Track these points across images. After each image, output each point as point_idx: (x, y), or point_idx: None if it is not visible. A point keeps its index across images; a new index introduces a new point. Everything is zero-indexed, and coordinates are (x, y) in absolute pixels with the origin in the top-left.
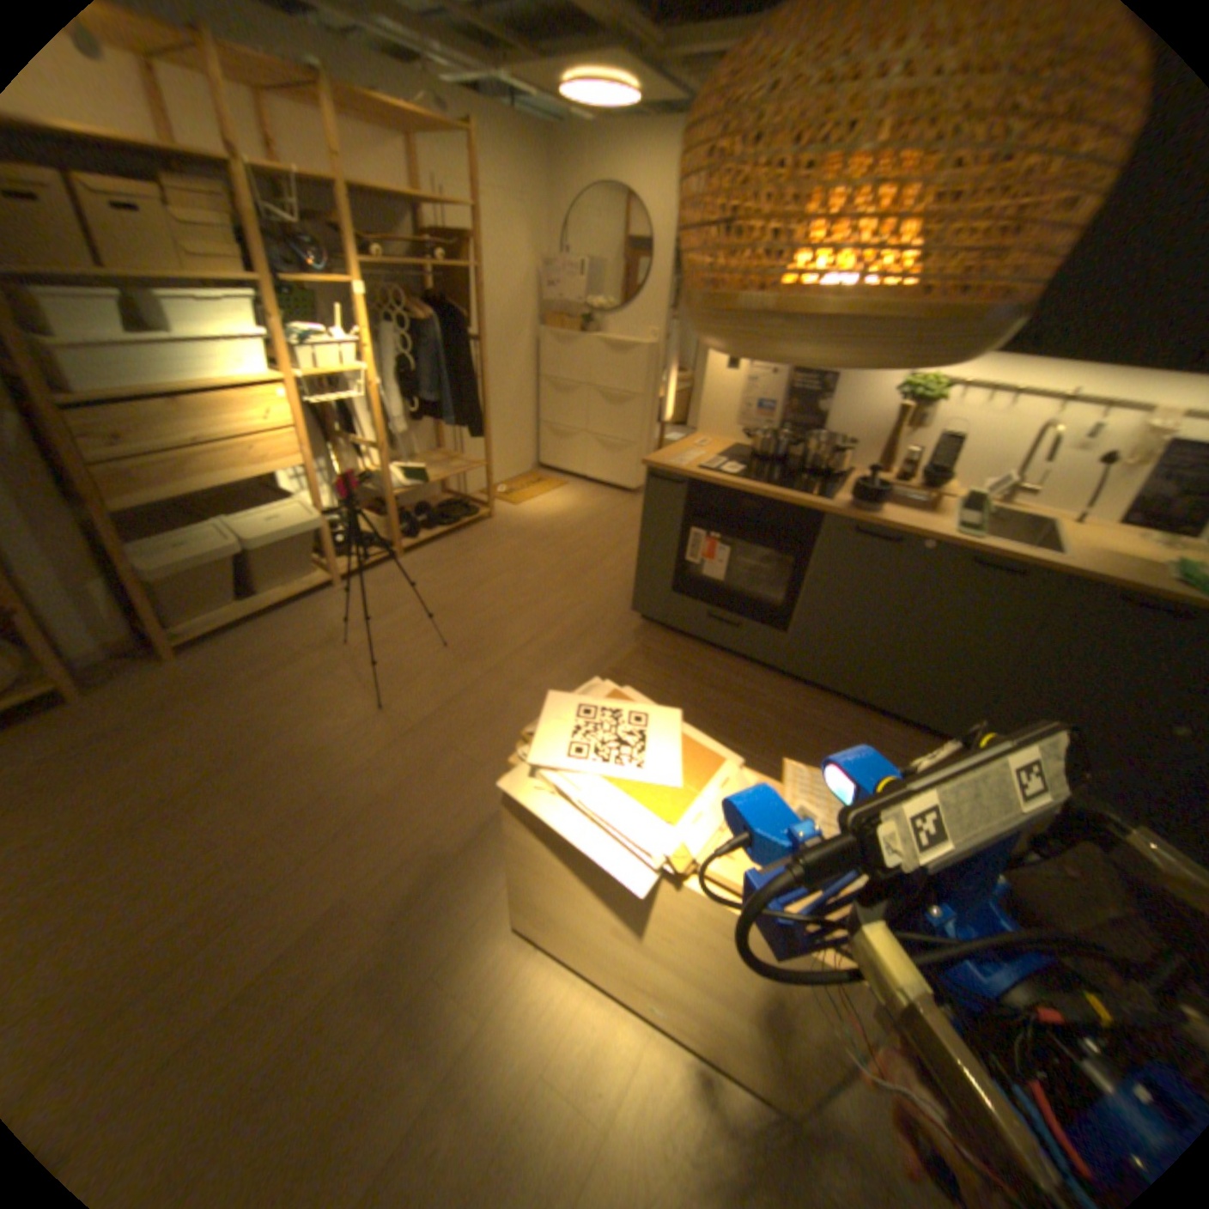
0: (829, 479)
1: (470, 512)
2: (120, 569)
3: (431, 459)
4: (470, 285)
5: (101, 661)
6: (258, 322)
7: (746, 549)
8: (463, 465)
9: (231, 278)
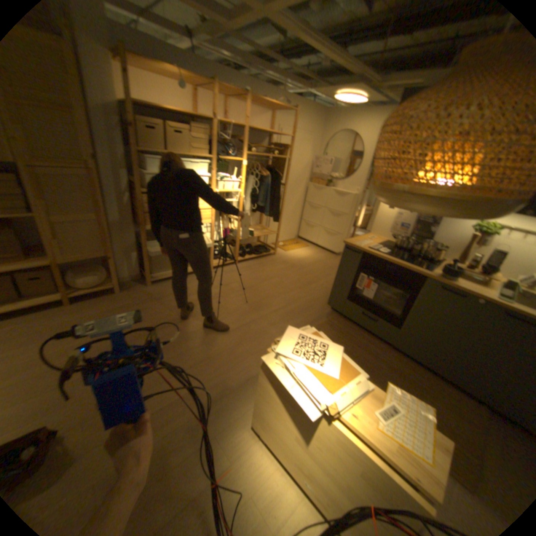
0: (433, 262)
1: (267, 251)
2: (143, 250)
3: (256, 227)
4: (285, 163)
5: (128, 281)
6: (208, 171)
7: (386, 286)
8: (268, 232)
9: (203, 155)
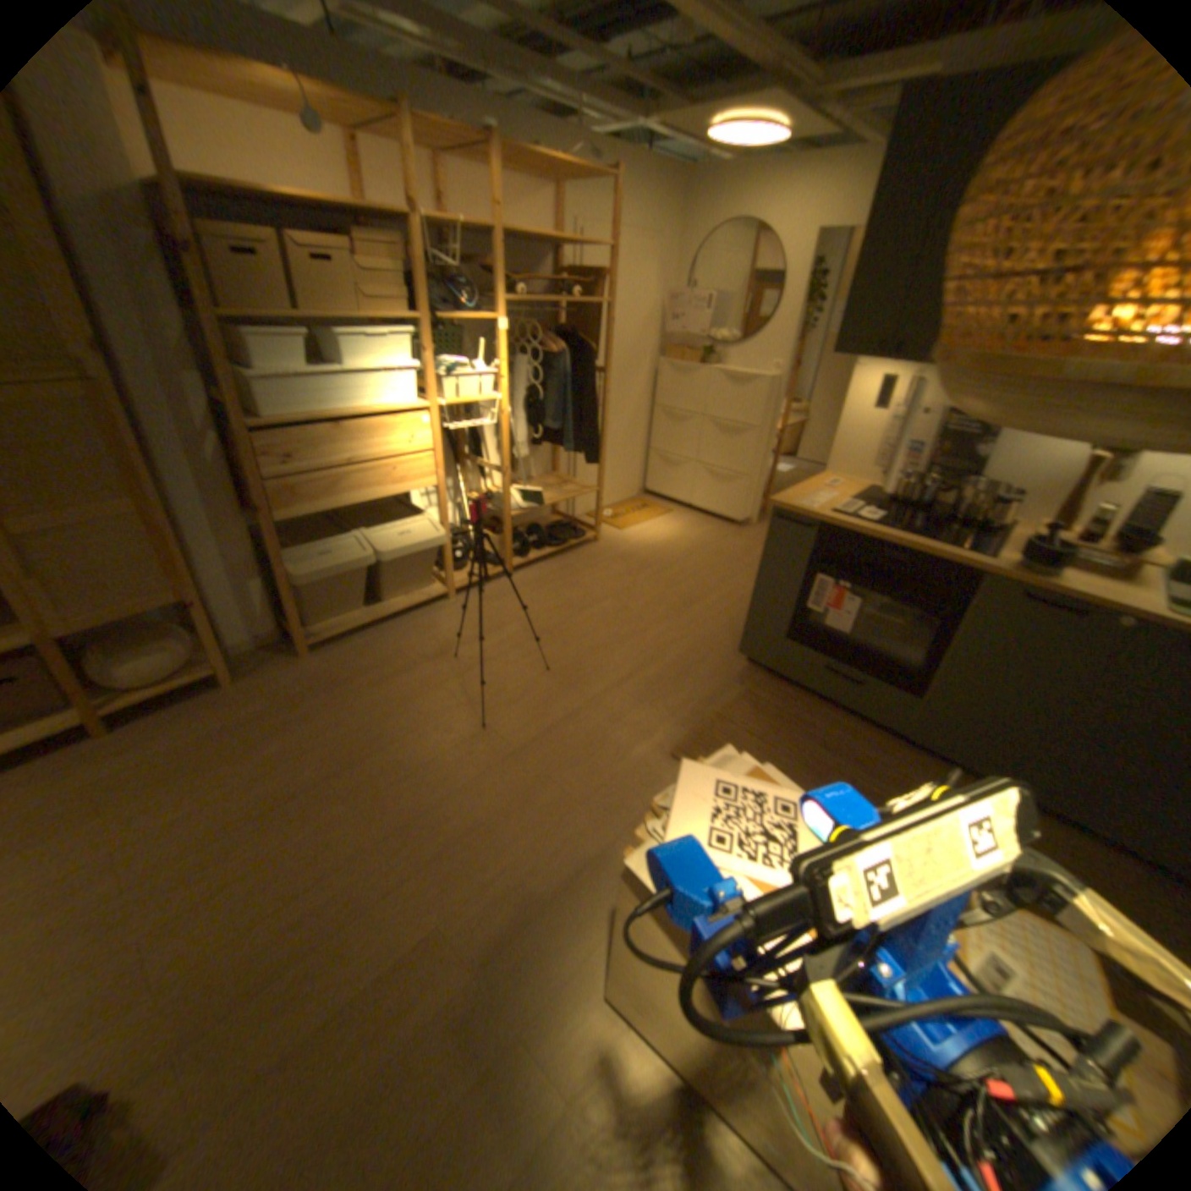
0: (988, 531)
1: (578, 534)
2: (277, 572)
3: (546, 481)
4: (599, 318)
5: (251, 650)
6: (413, 354)
7: (881, 601)
8: (576, 489)
9: (394, 315)
